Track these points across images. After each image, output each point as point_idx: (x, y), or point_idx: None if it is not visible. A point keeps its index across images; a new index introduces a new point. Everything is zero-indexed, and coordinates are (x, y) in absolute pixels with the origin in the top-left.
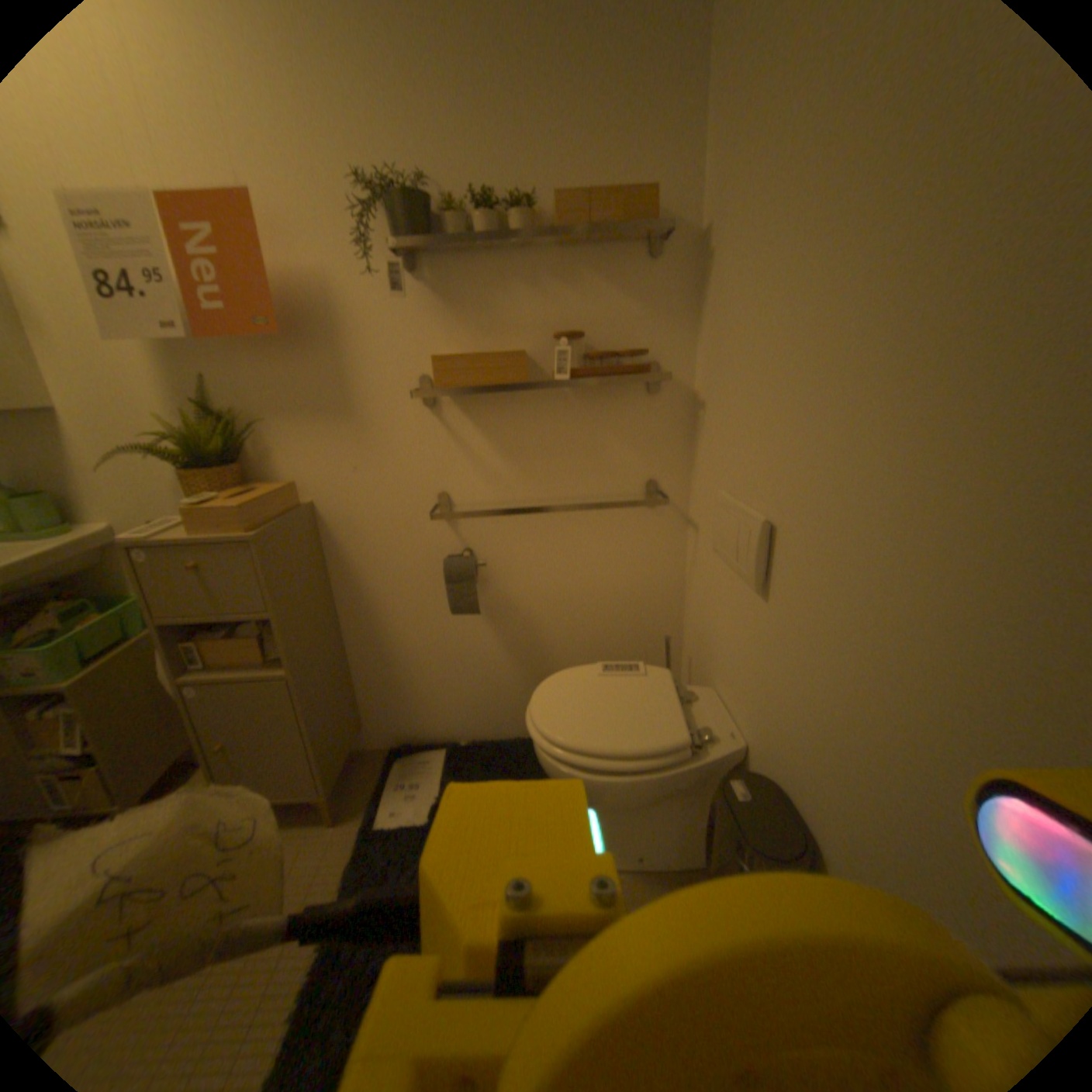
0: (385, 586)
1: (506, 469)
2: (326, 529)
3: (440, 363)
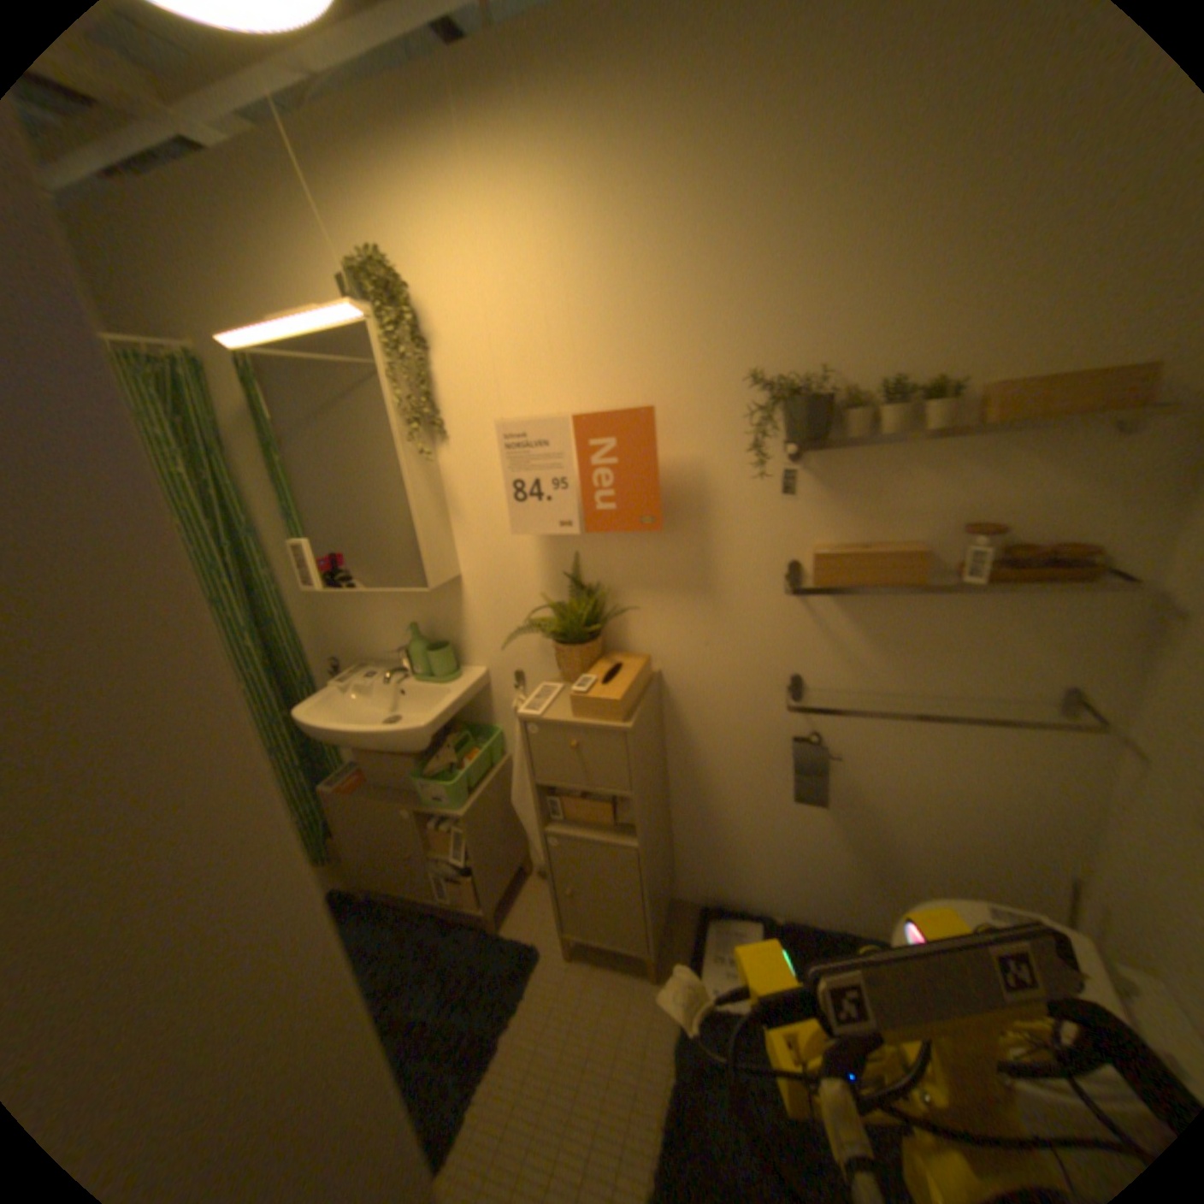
0: (717, 756)
1: (872, 660)
2: (667, 696)
3: (821, 564)
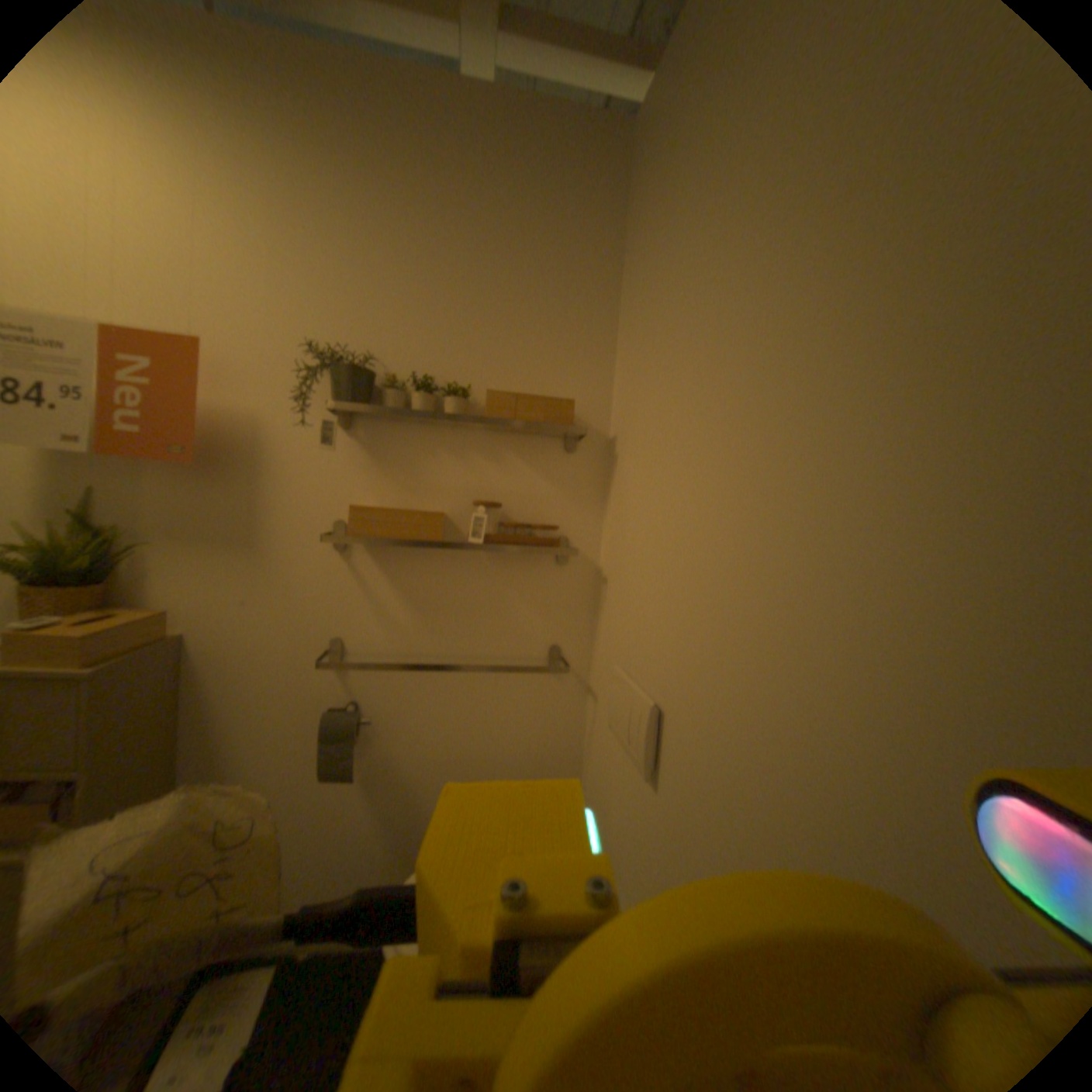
0: (245, 741)
1: (409, 620)
2: (189, 668)
3: (356, 513)
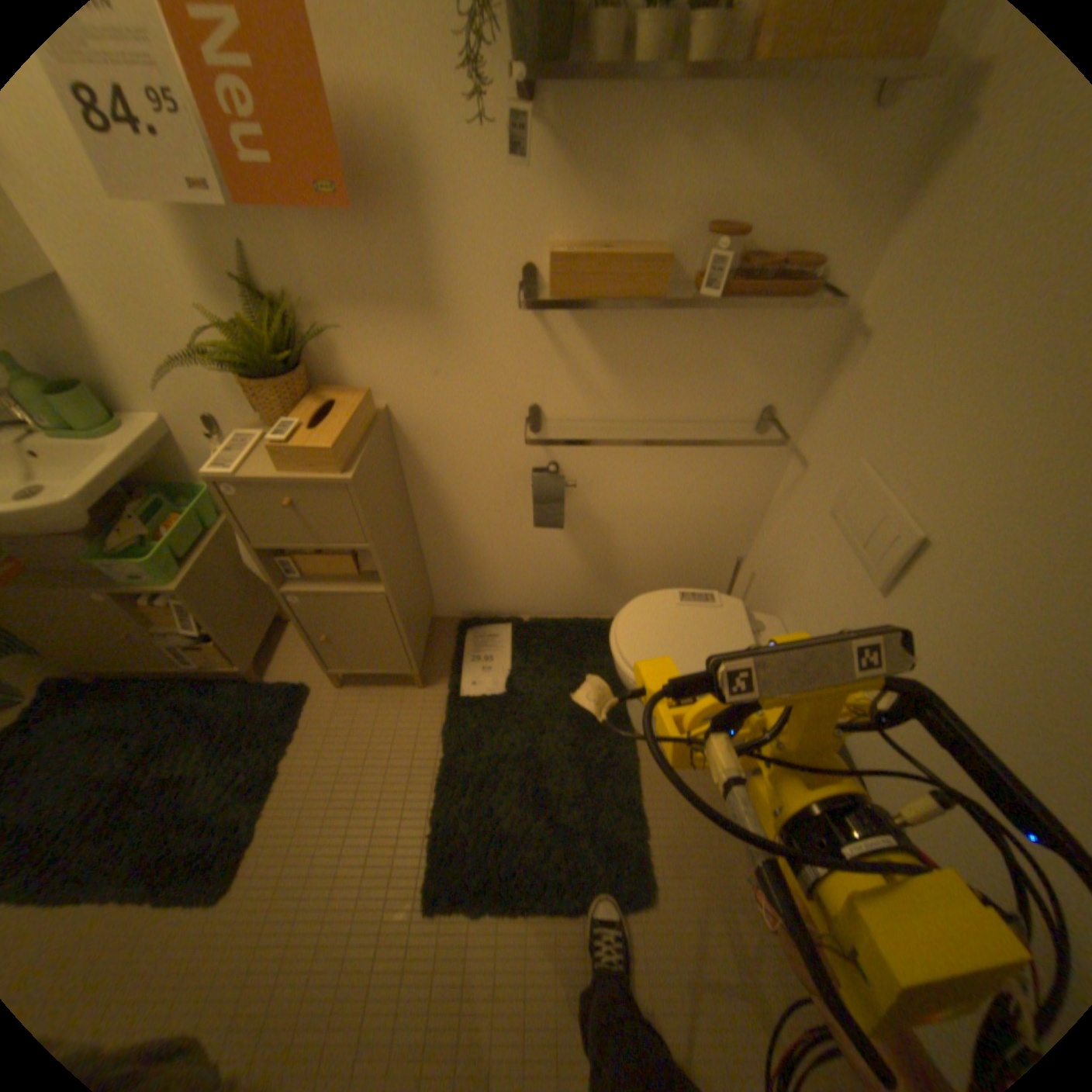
0: (461, 492)
1: (607, 385)
2: (400, 435)
3: (558, 266)
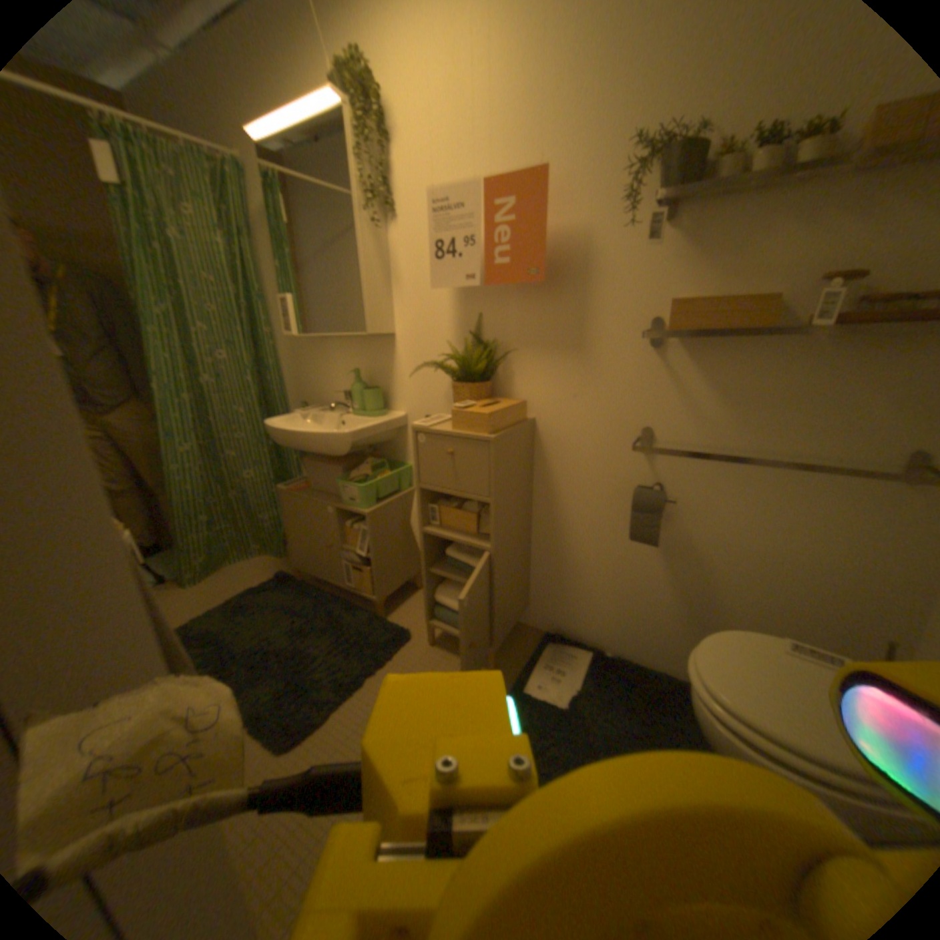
0: (574, 499)
1: (721, 415)
2: (538, 442)
3: (679, 306)
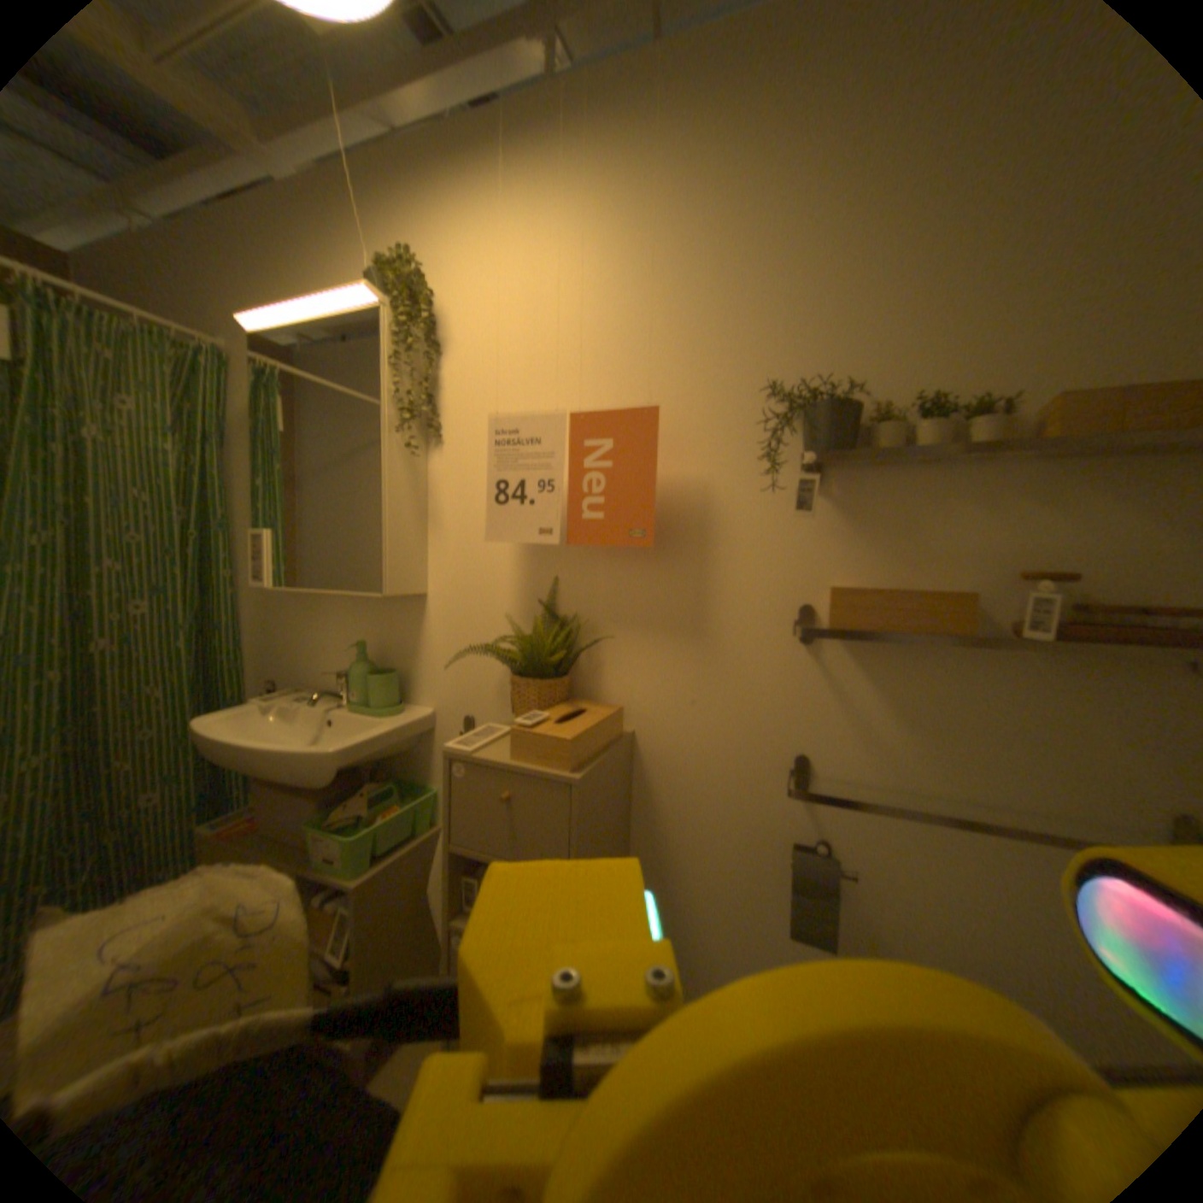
0: (695, 860)
1: (905, 744)
2: (640, 767)
3: (842, 599)
